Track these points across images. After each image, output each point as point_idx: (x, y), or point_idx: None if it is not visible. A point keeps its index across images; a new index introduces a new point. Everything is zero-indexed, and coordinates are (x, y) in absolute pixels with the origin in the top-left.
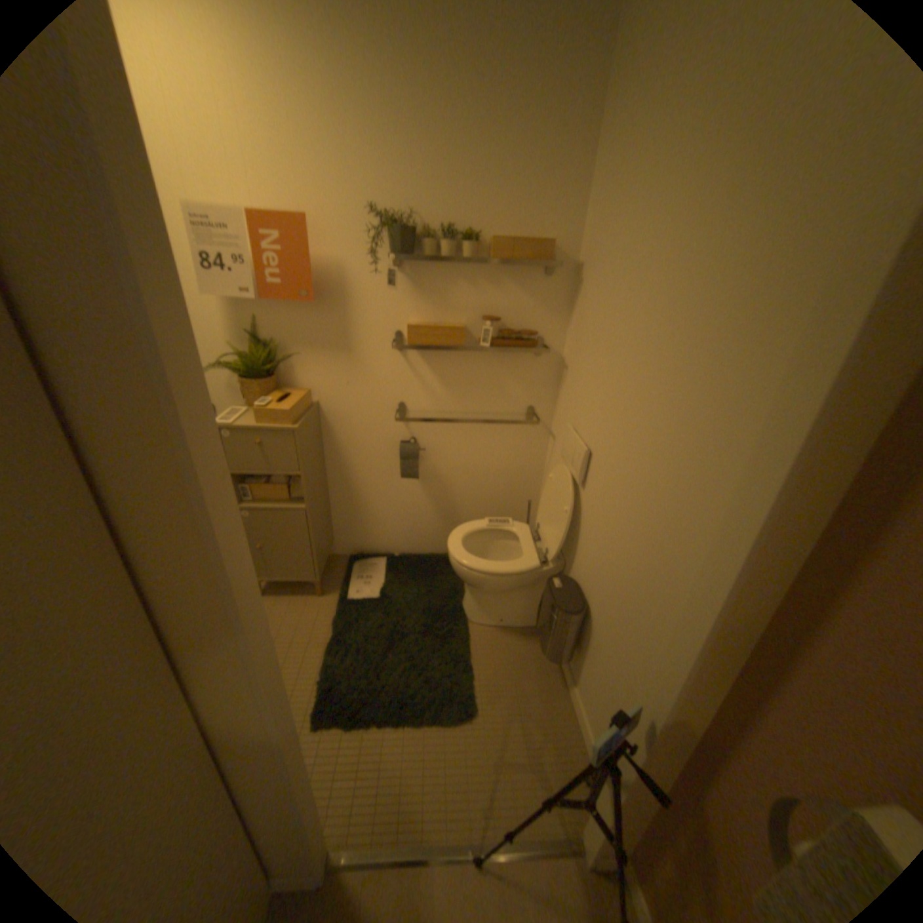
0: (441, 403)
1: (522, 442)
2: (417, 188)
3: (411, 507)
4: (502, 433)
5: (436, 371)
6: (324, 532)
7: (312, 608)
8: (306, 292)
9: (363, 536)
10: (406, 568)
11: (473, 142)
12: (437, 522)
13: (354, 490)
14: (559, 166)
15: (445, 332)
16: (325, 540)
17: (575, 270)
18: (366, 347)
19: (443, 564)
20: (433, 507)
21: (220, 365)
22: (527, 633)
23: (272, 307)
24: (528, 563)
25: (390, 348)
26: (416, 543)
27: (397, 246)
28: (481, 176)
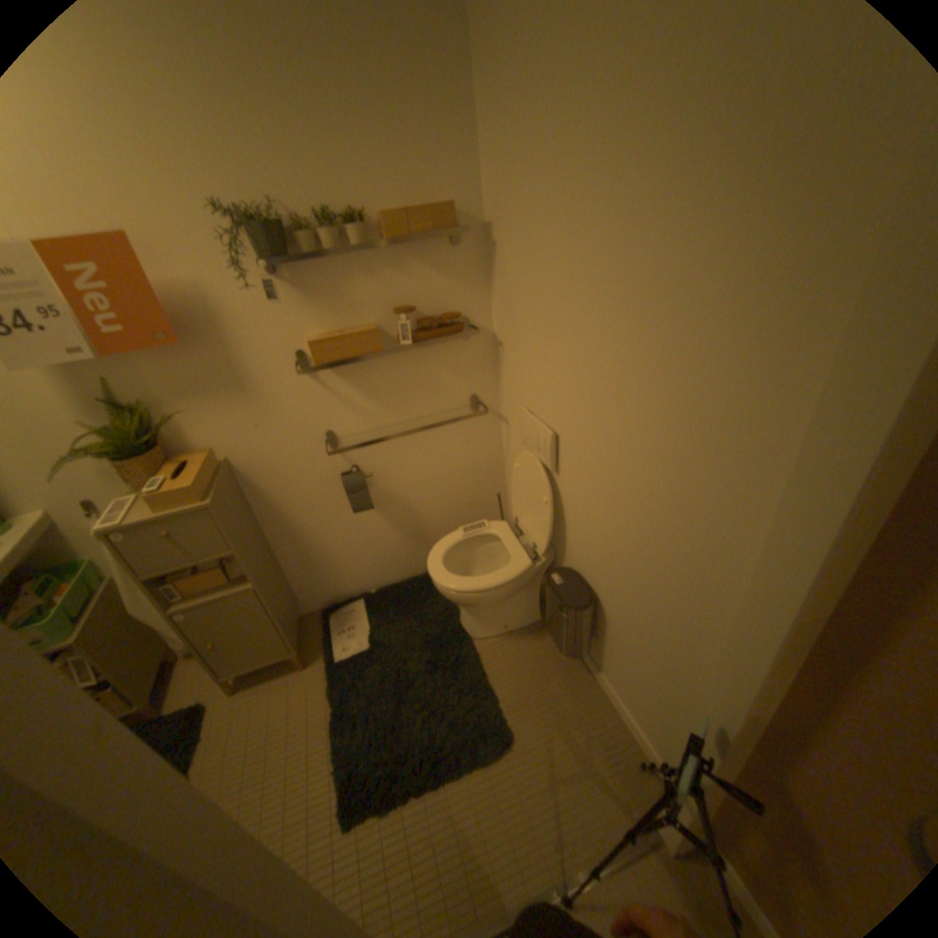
0: (373, 418)
1: (473, 435)
2: (264, 165)
3: (373, 537)
4: (449, 431)
5: (357, 384)
6: (282, 599)
7: (296, 686)
8: (160, 331)
9: (329, 584)
10: (387, 603)
11: (320, 92)
12: (406, 543)
13: (302, 541)
14: (433, 107)
15: (355, 338)
16: (286, 607)
17: (483, 231)
18: (263, 378)
19: (425, 585)
20: (397, 530)
21: (74, 451)
22: (534, 630)
23: (120, 359)
24: (519, 565)
25: (294, 372)
26: (389, 572)
27: (262, 246)
28: (342, 136)
